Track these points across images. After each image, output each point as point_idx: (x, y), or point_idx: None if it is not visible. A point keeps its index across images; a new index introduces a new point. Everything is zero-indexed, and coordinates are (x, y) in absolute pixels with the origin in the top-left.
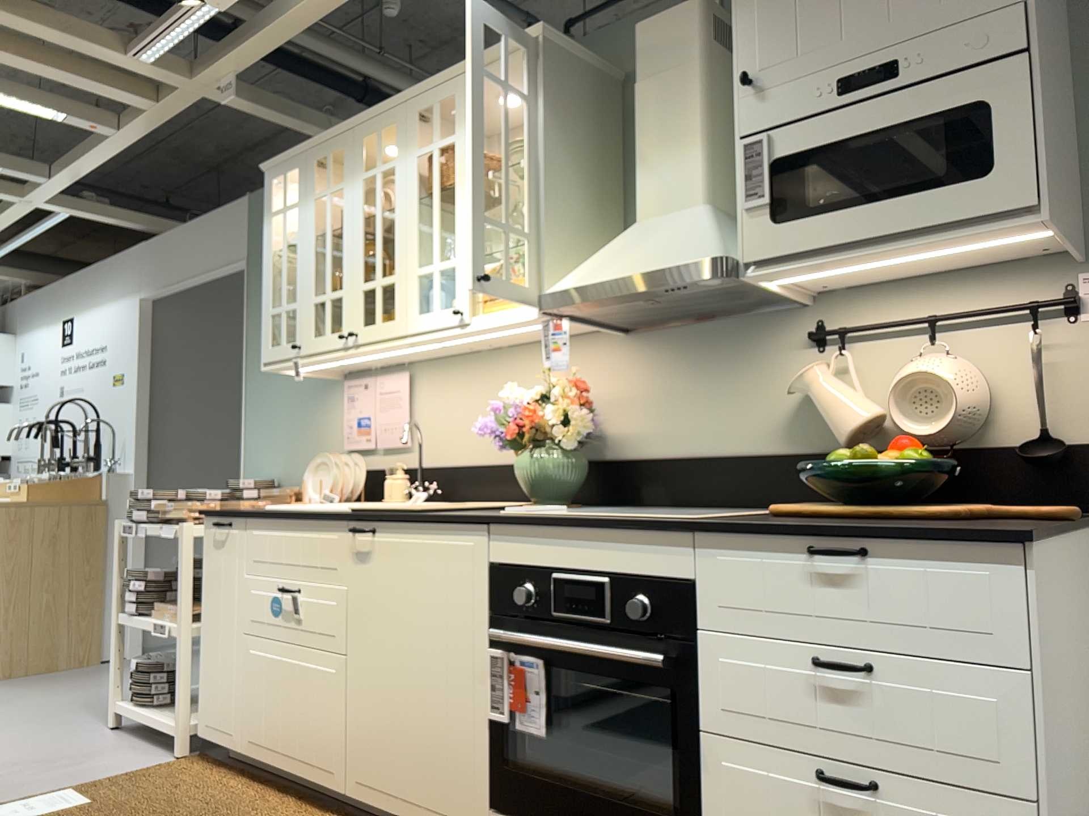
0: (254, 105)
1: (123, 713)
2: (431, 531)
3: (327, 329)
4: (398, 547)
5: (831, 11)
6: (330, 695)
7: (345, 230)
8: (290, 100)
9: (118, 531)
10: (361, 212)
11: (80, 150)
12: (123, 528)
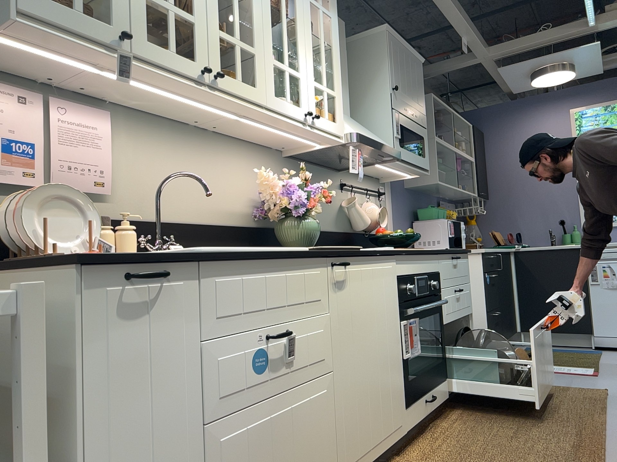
0: None
1: None
2: (376, 261)
3: (172, 46)
4: (361, 273)
5: (406, 85)
6: (324, 413)
7: None
8: None
9: None
10: None
11: None
12: None
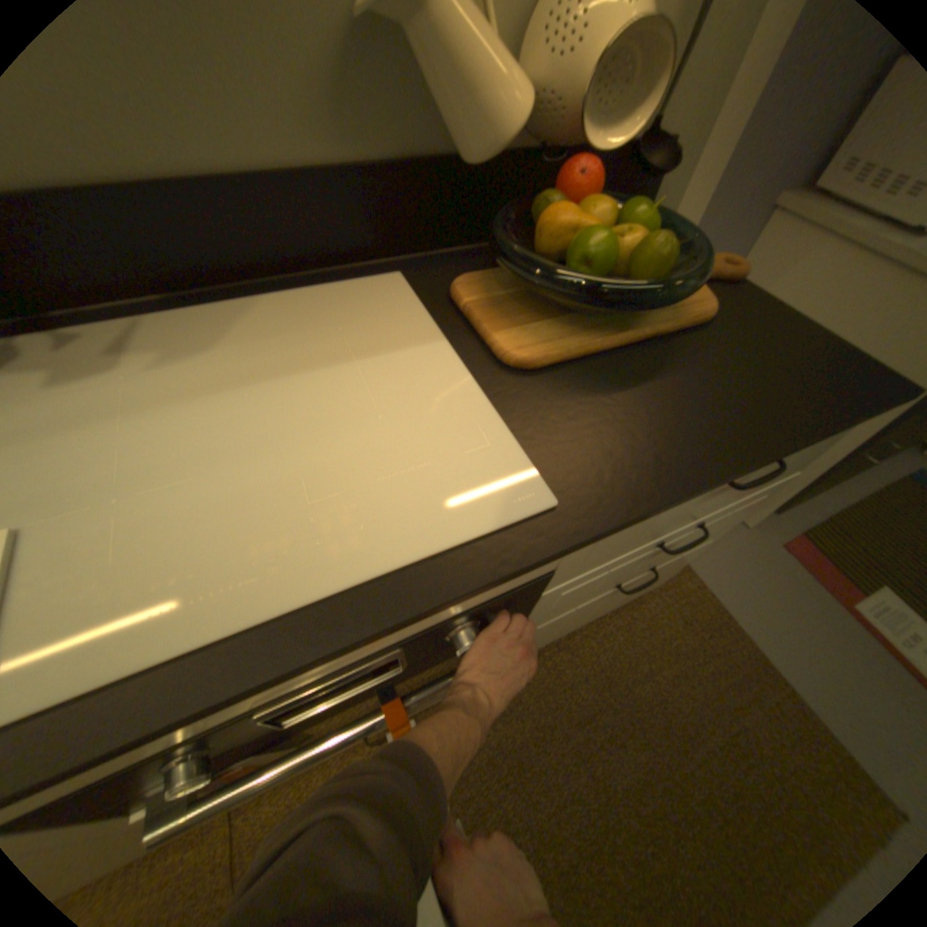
0: None
1: None
2: None
3: None
4: None
5: None
6: None
7: None
8: None
9: None
10: None
11: None
12: None
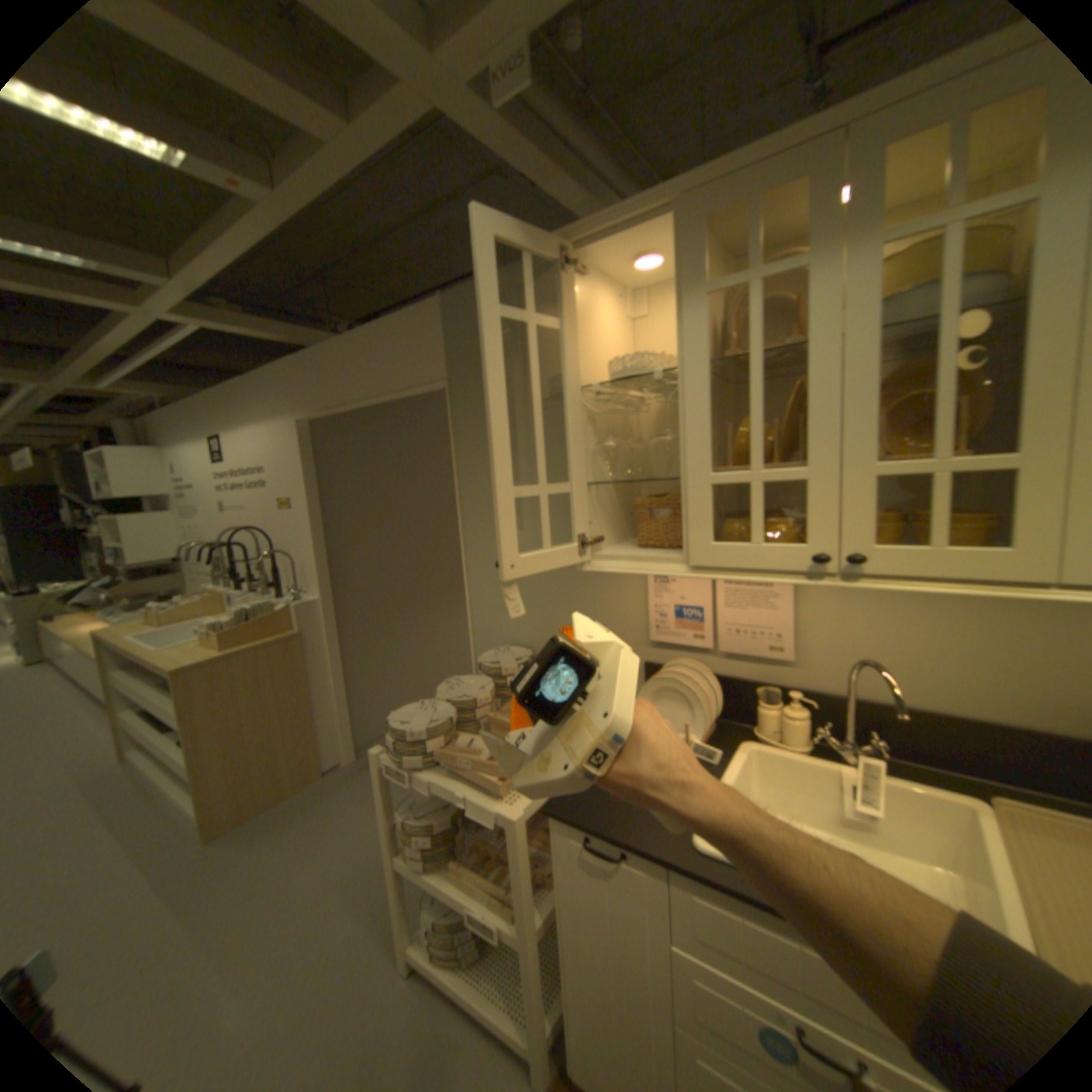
0: (510, 123)
1: (423, 974)
2: None
3: (758, 534)
4: None
5: None
6: None
7: (818, 351)
8: (544, 127)
9: (376, 765)
10: (878, 310)
11: (204, 229)
12: (382, 765)
